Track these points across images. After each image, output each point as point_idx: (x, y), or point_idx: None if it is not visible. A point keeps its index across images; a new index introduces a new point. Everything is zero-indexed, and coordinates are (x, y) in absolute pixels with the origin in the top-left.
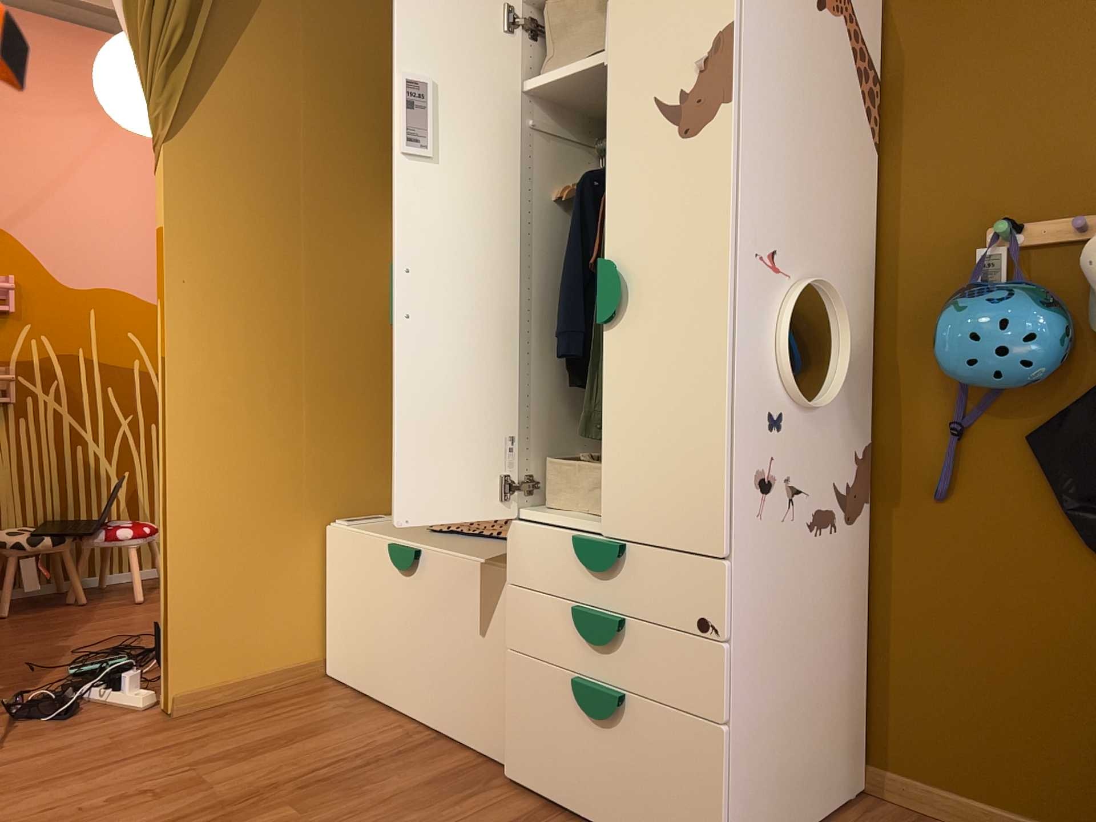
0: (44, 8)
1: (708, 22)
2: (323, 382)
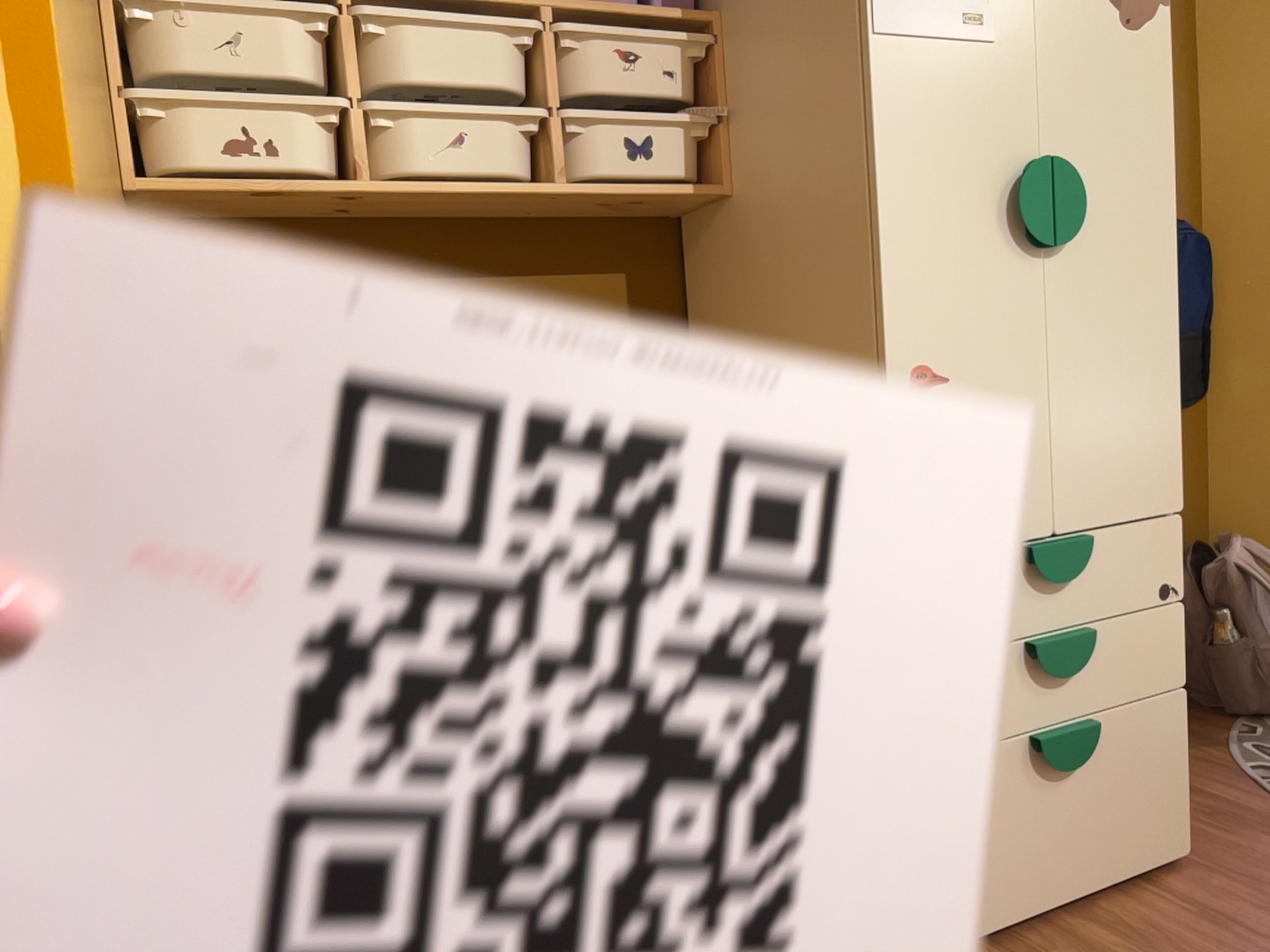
0: None
1: None
2: None
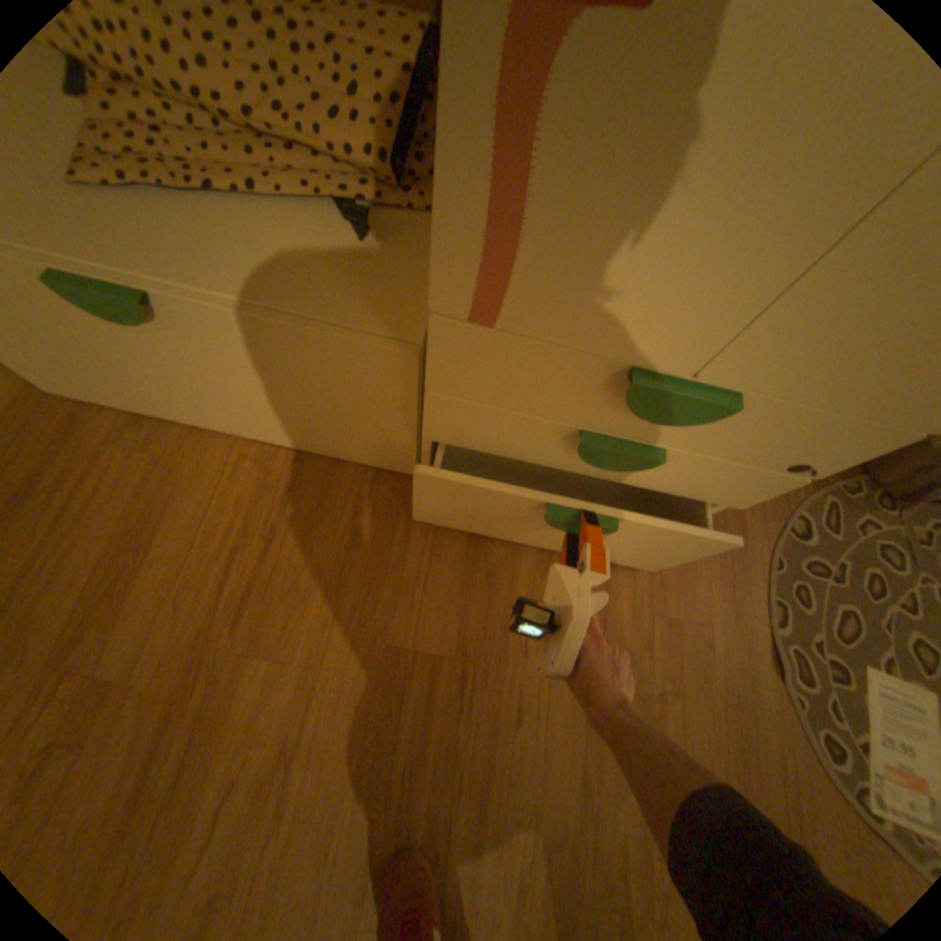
0: None
1: None
2: None
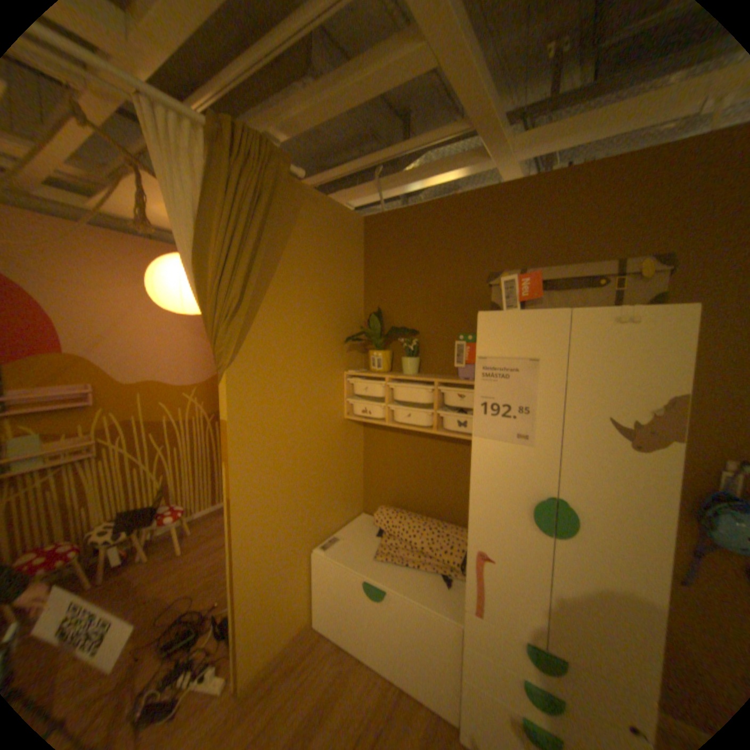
0: (92, 217)
1: (667, 386)
2: (308, 477)
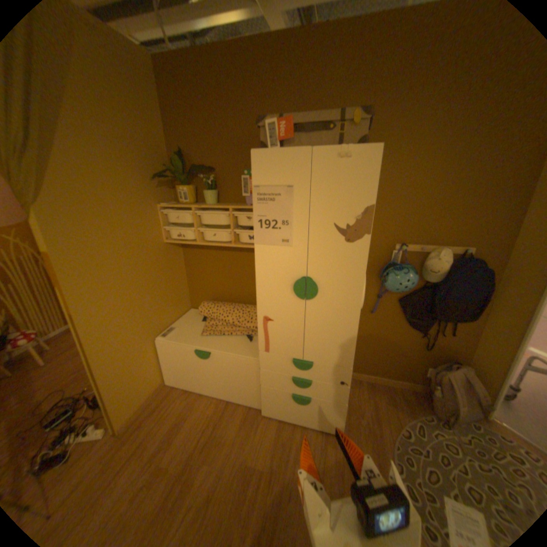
0: None
1: (363, 200)
2: (140, 290)
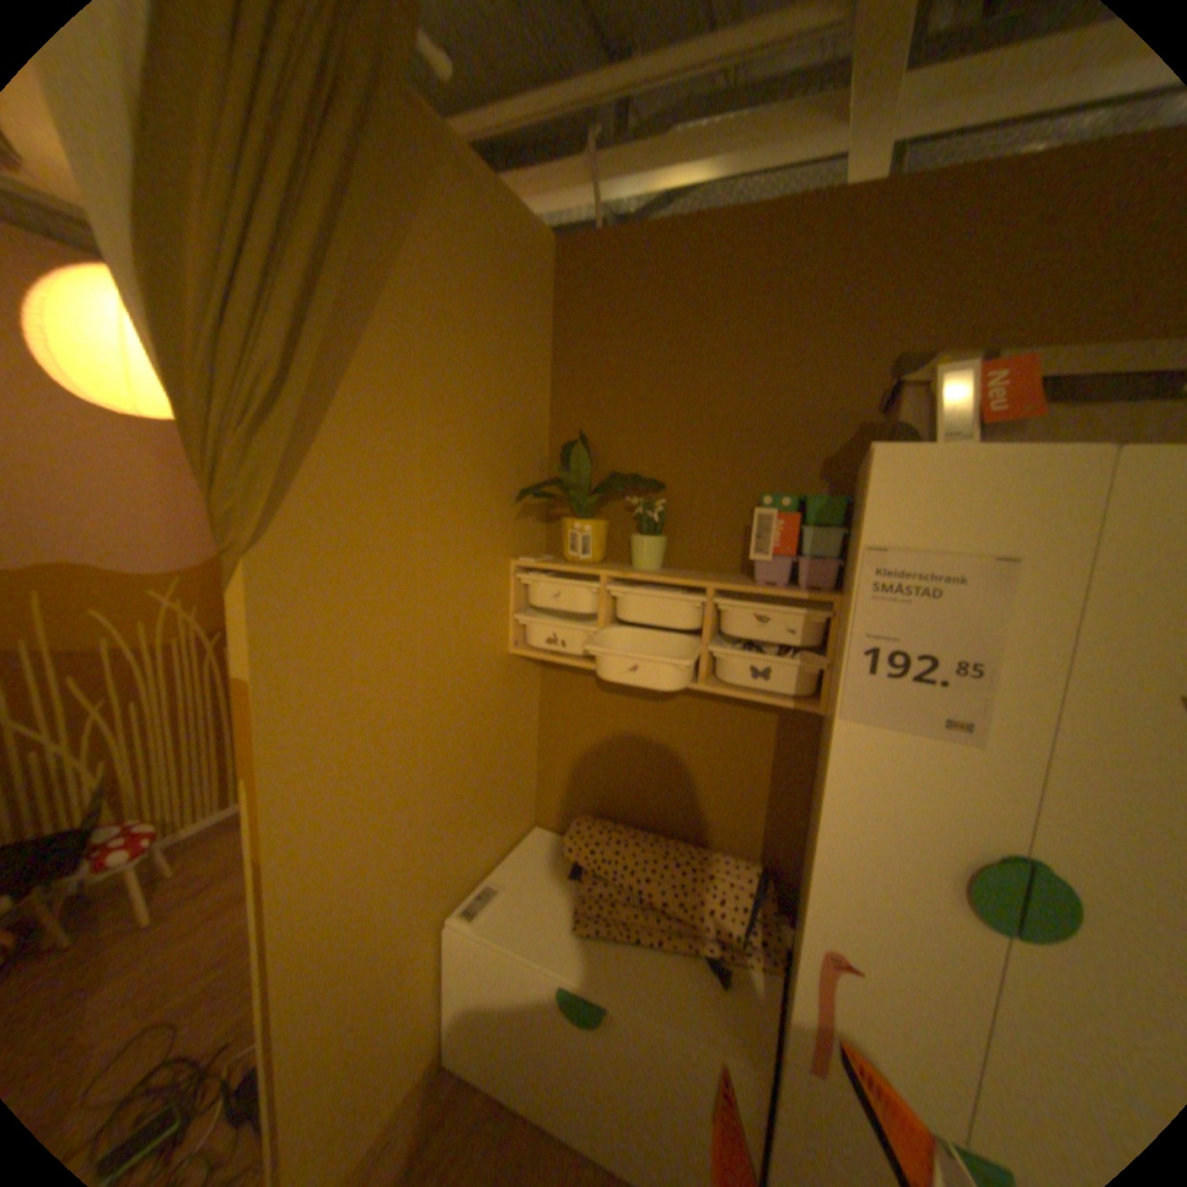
0: None
1: None
2: (438, 780)
